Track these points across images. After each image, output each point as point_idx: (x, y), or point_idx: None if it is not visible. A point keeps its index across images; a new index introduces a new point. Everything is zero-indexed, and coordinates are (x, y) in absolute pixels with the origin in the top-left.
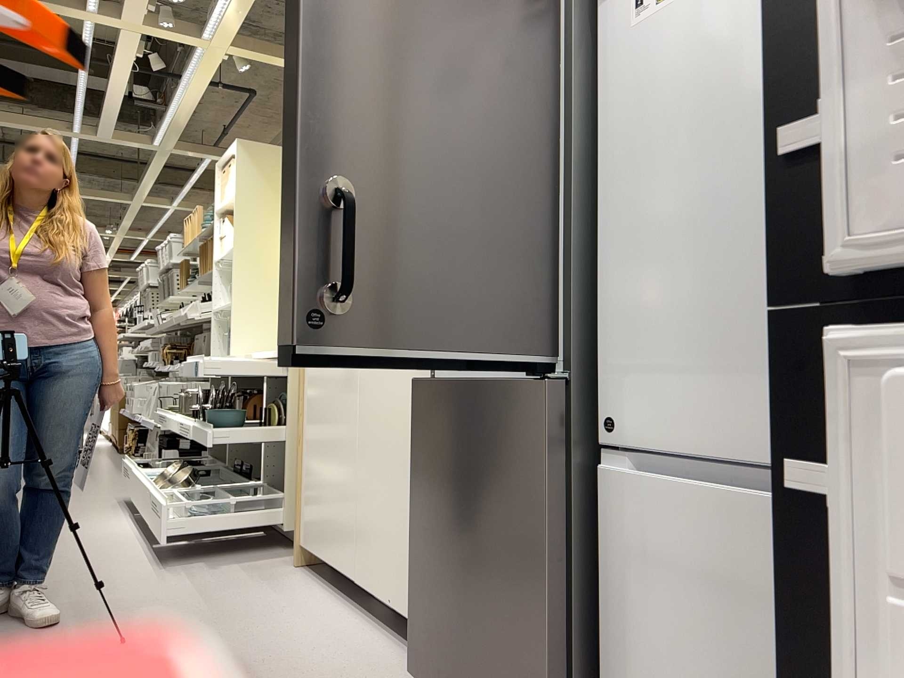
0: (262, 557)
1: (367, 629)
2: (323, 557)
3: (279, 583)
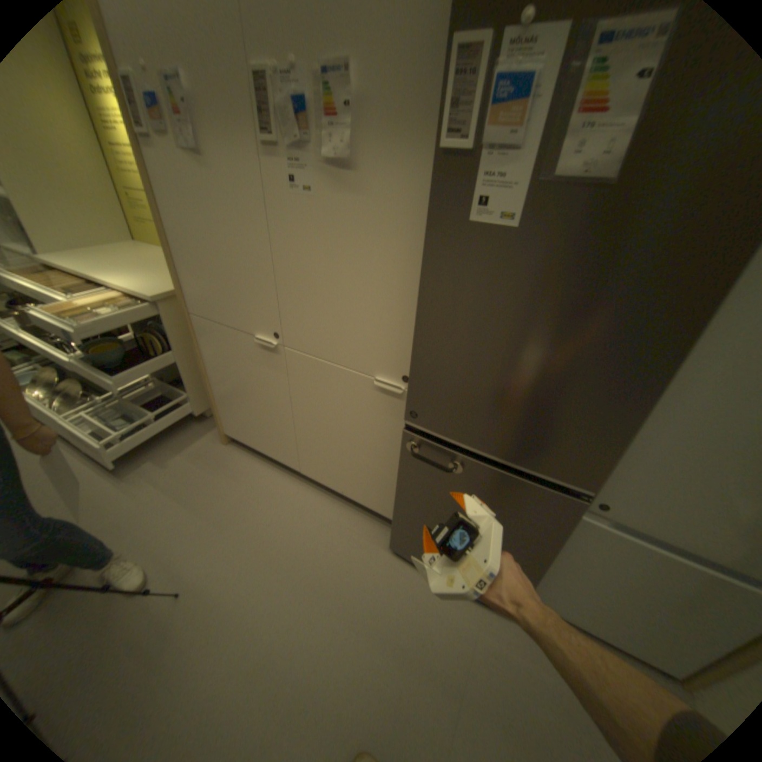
0: (190, 439)
1: (323, 499)
2: (258, 448)
3: (229, 468)
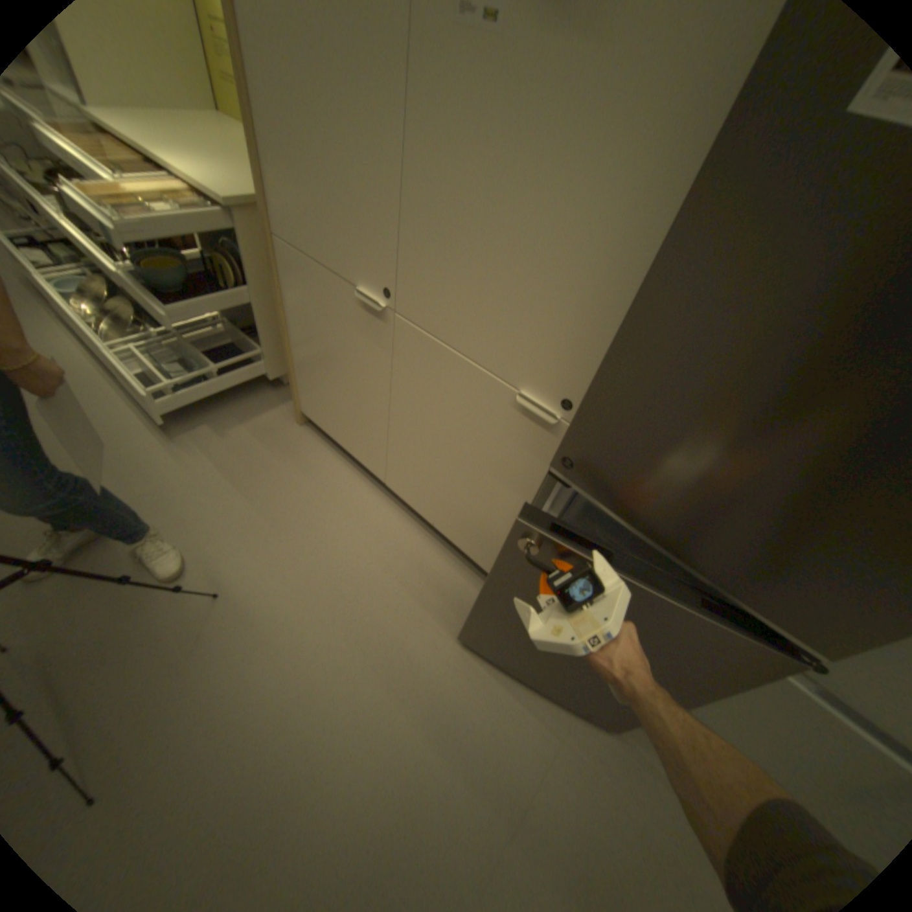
0: (259, 407)
1: (408, 524)
2: (340, 441)
3: (300, 456)
